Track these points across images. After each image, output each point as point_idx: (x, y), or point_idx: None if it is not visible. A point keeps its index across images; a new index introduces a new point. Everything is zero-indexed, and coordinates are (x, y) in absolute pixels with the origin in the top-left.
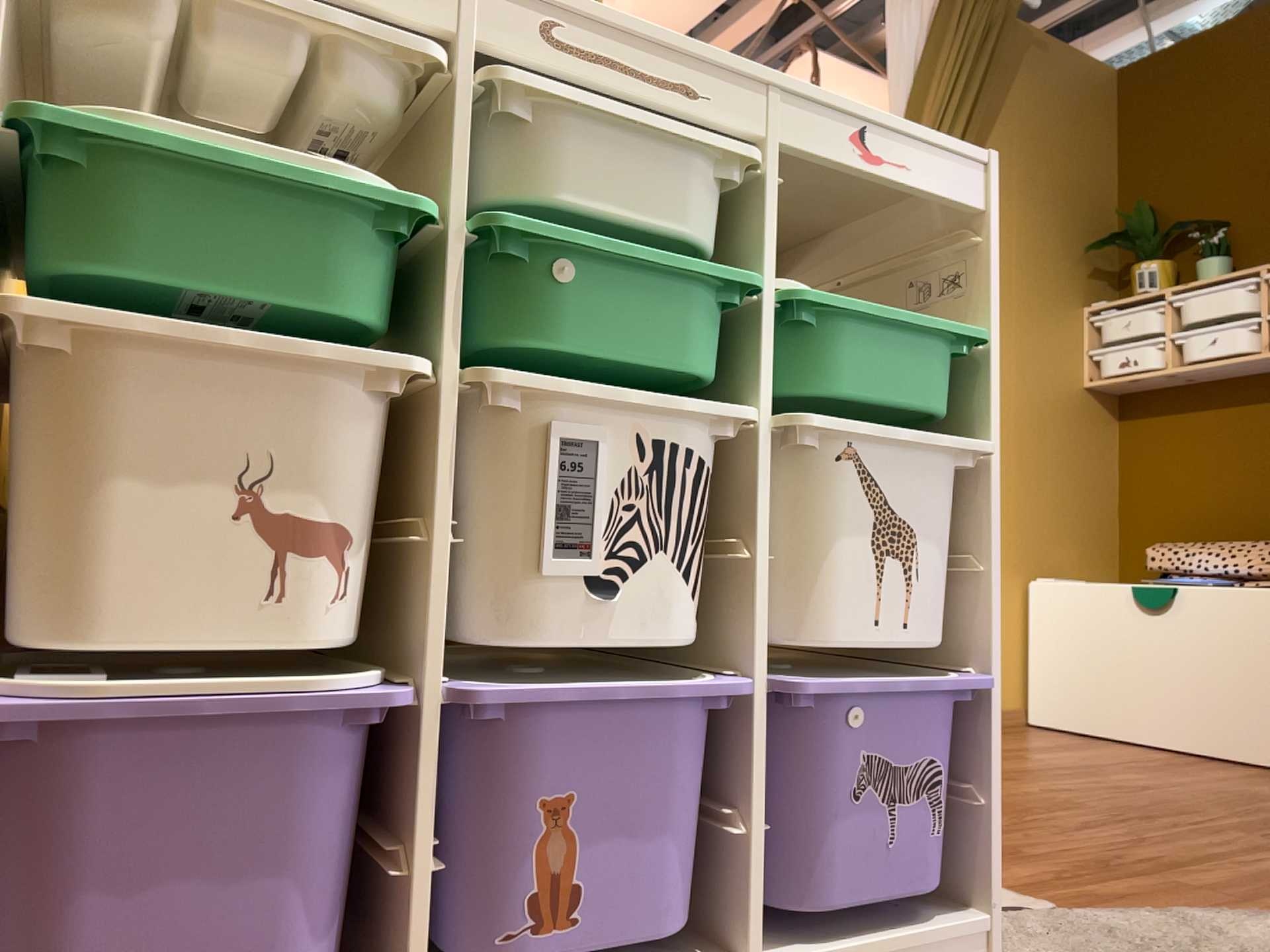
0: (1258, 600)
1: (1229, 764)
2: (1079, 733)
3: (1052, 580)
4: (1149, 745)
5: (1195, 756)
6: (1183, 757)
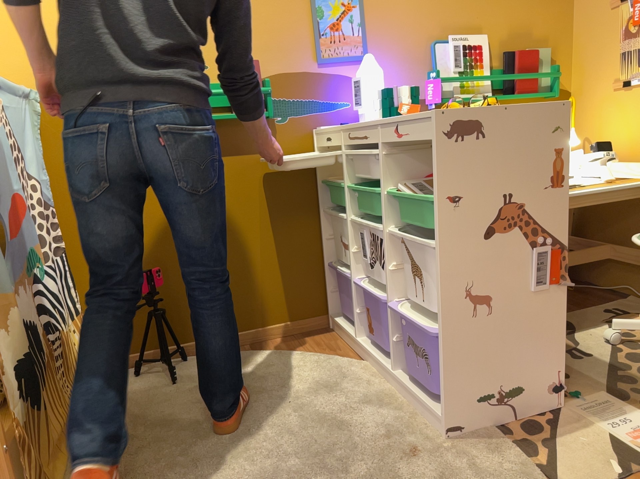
0: None
1: None
2: None
3: None
4: None
5: None
6: None
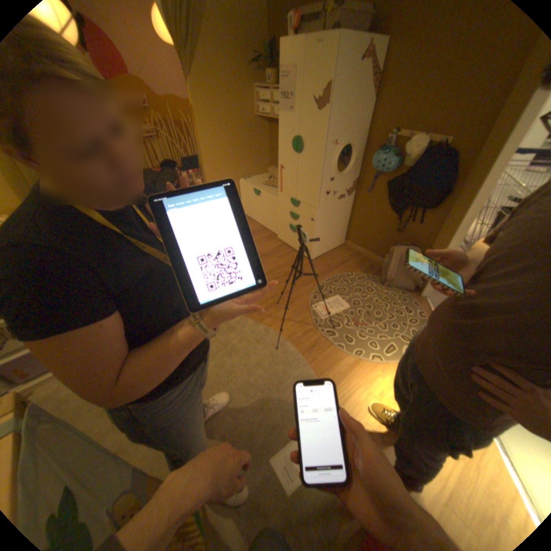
0: (273, 201)
1: (267, 233)
2: (250, 219)
3: (248, 178)
4: (258, 225)
5: (263, 230)
6: (260, 231)
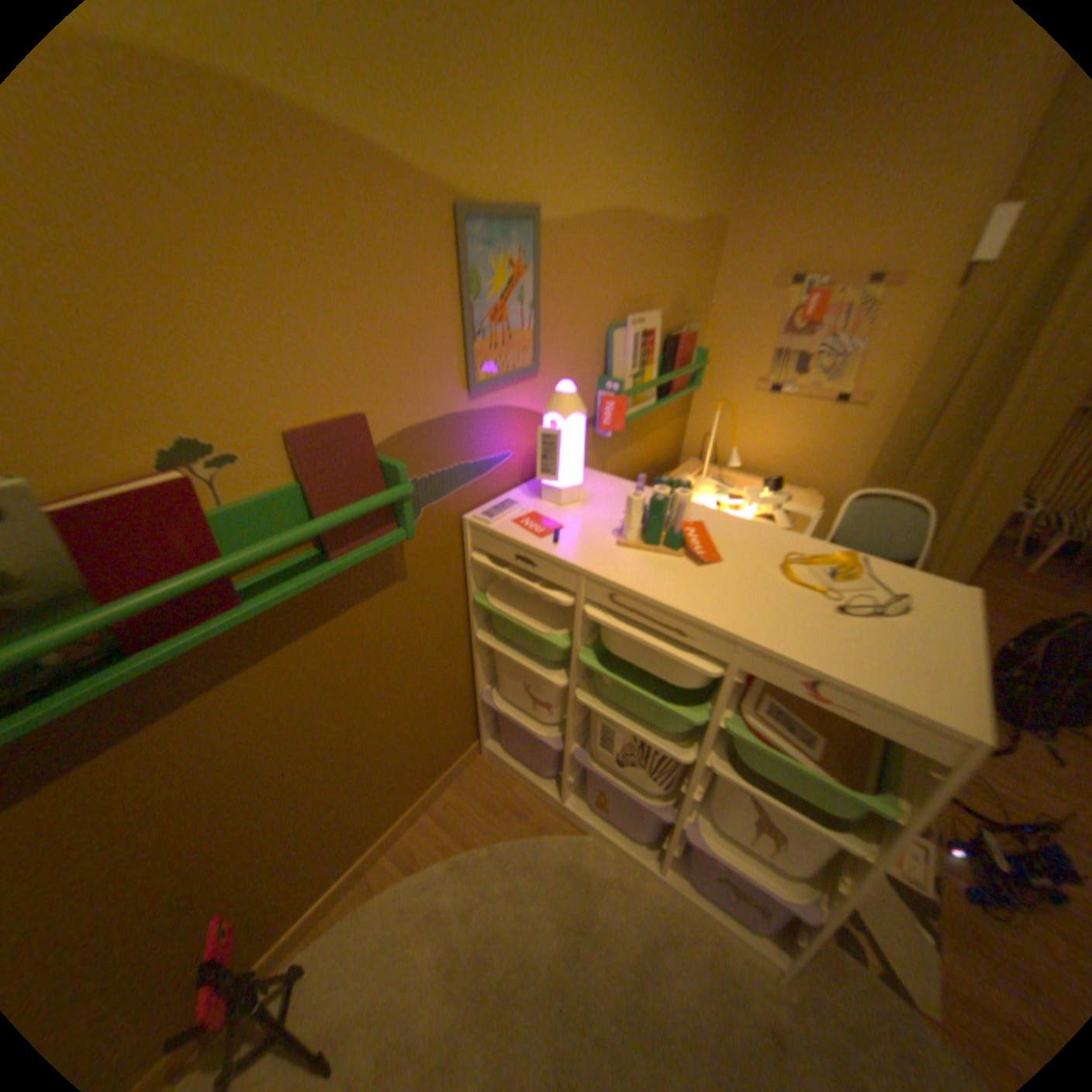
0: None
1: None
2: None
3: None
4: None
5: None
6: None
